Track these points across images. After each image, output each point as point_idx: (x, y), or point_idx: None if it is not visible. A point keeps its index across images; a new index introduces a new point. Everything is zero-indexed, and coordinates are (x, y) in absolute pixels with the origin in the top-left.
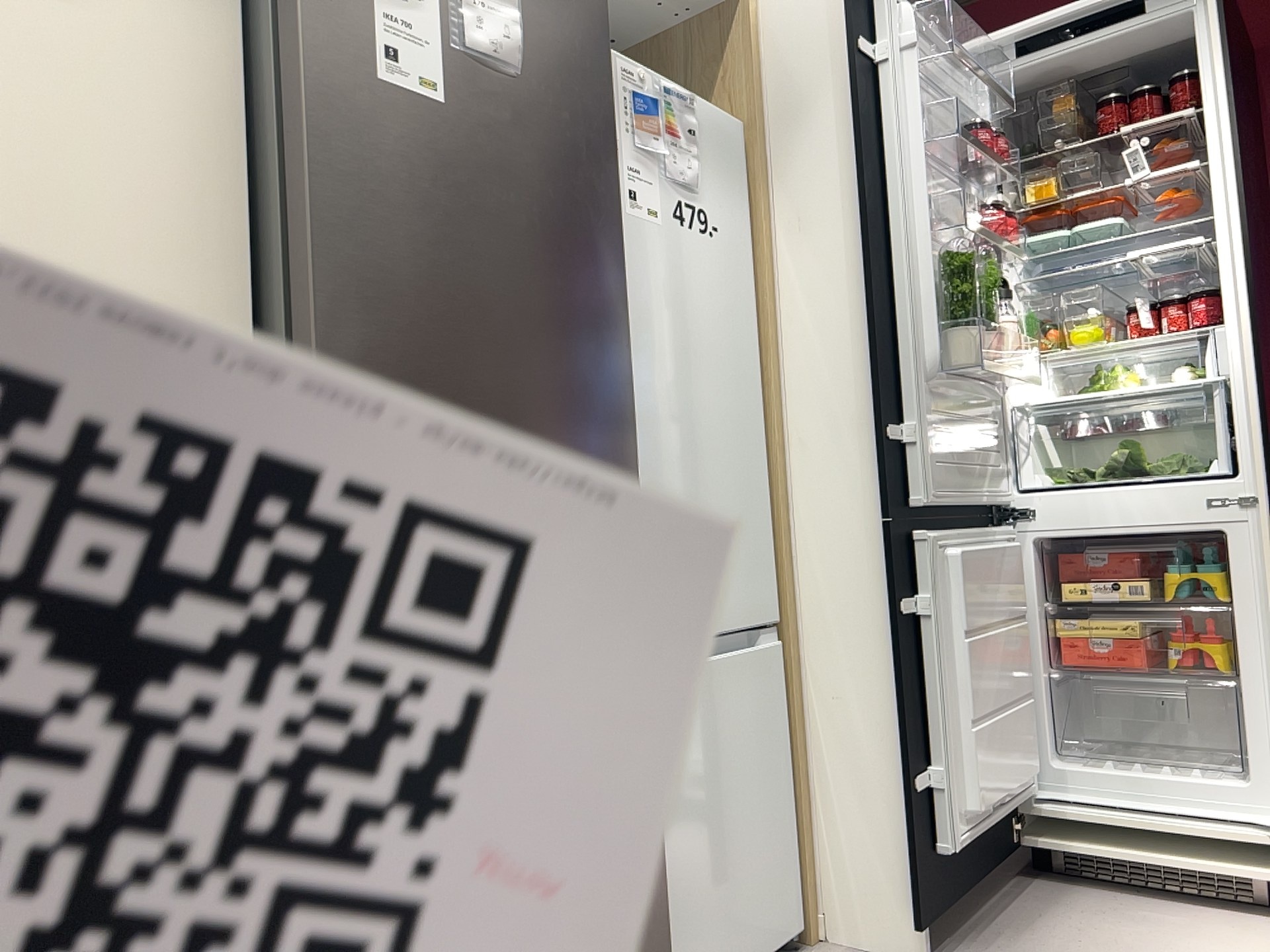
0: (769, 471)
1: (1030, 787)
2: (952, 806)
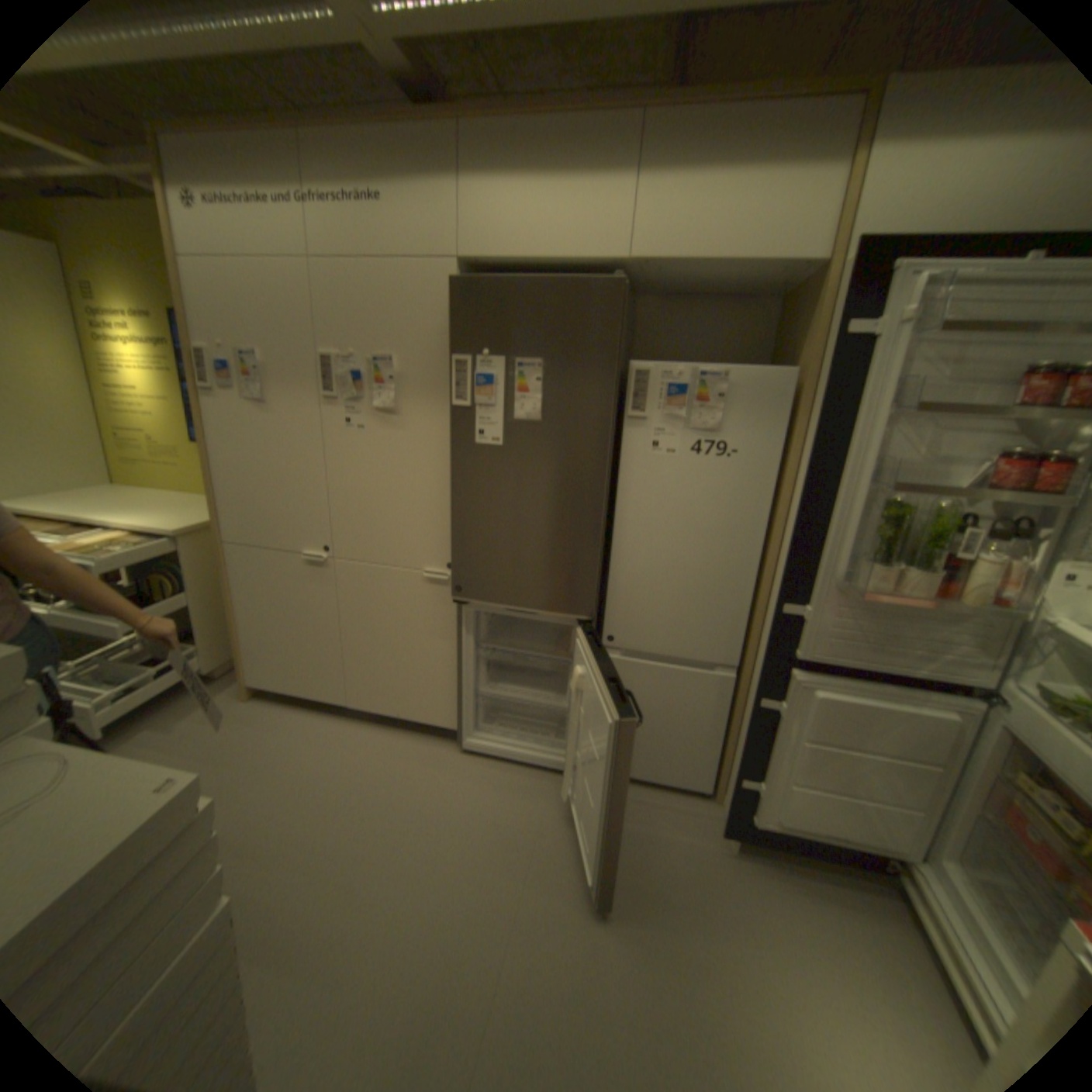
0: (759, 590)
1: (899, 856)
2: (764, 809)
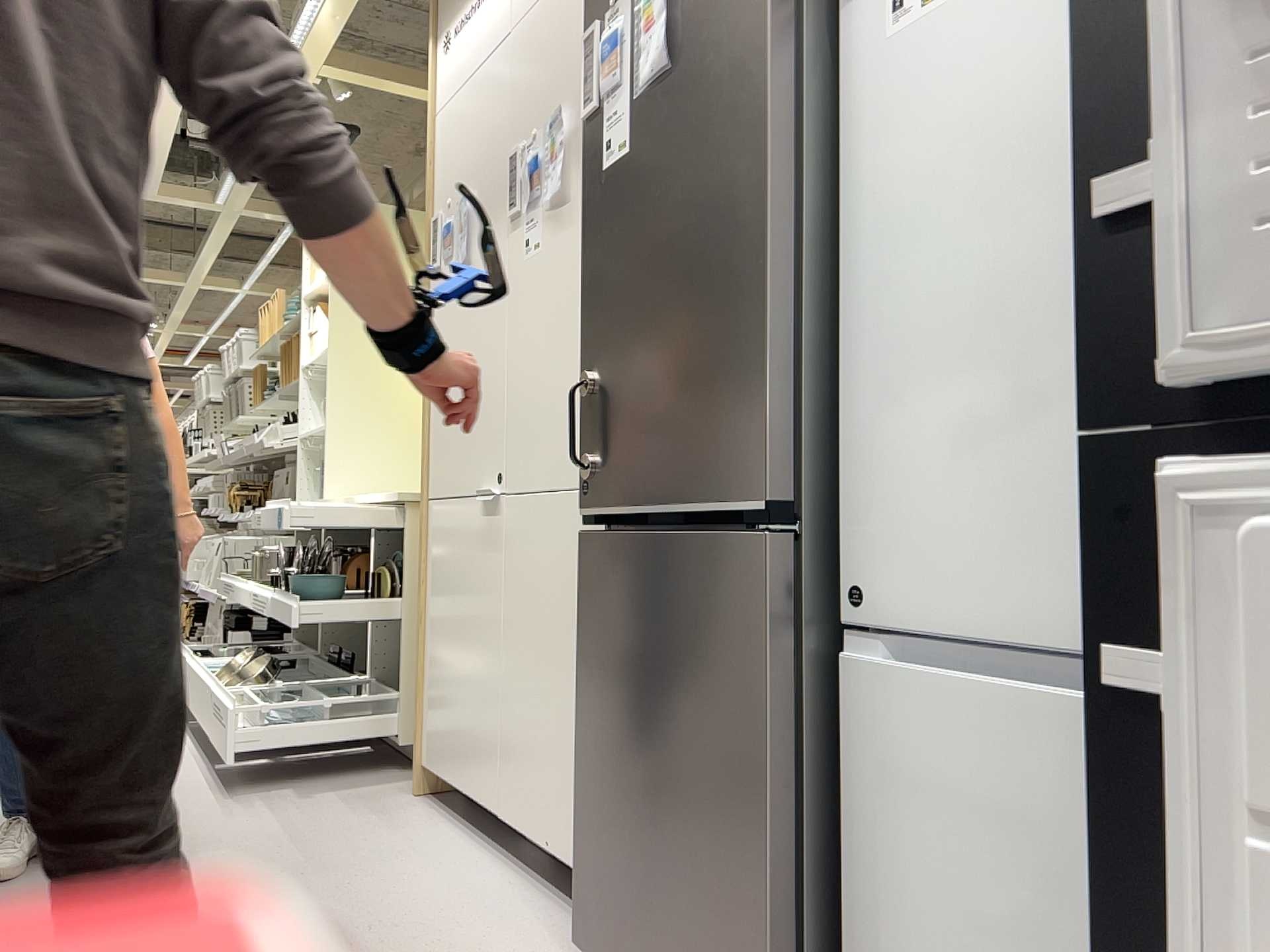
0: None
1: None
2: None
